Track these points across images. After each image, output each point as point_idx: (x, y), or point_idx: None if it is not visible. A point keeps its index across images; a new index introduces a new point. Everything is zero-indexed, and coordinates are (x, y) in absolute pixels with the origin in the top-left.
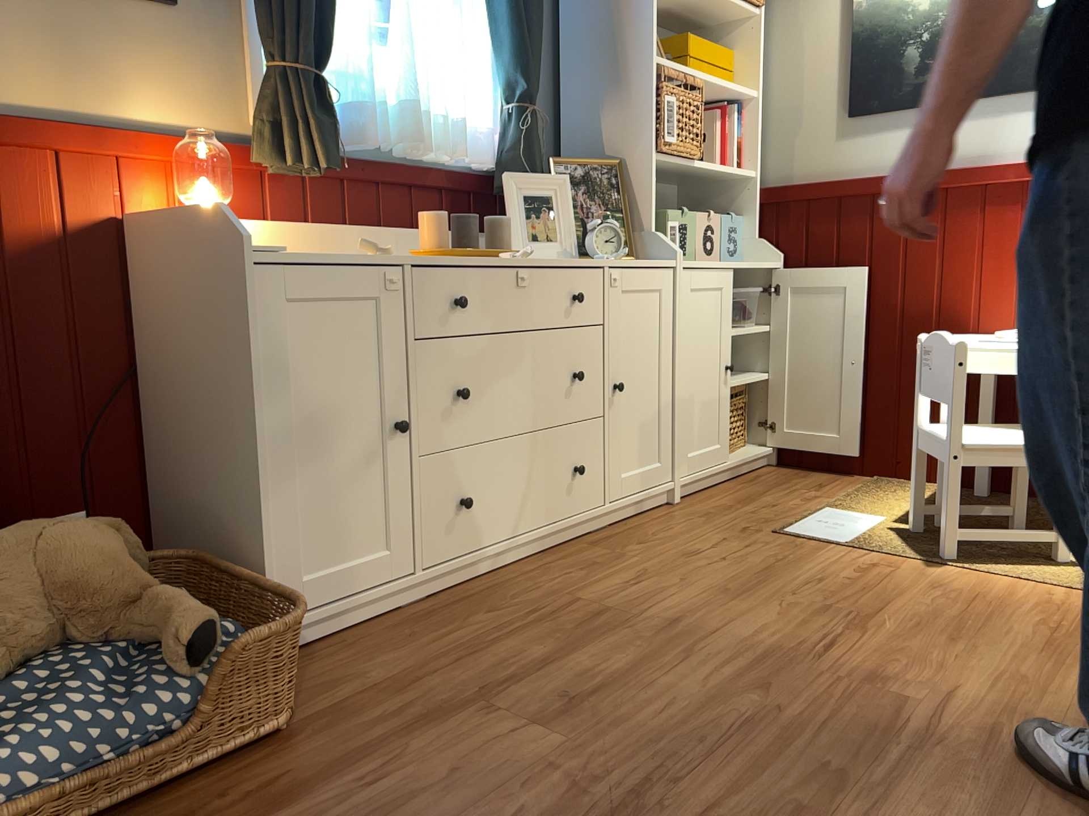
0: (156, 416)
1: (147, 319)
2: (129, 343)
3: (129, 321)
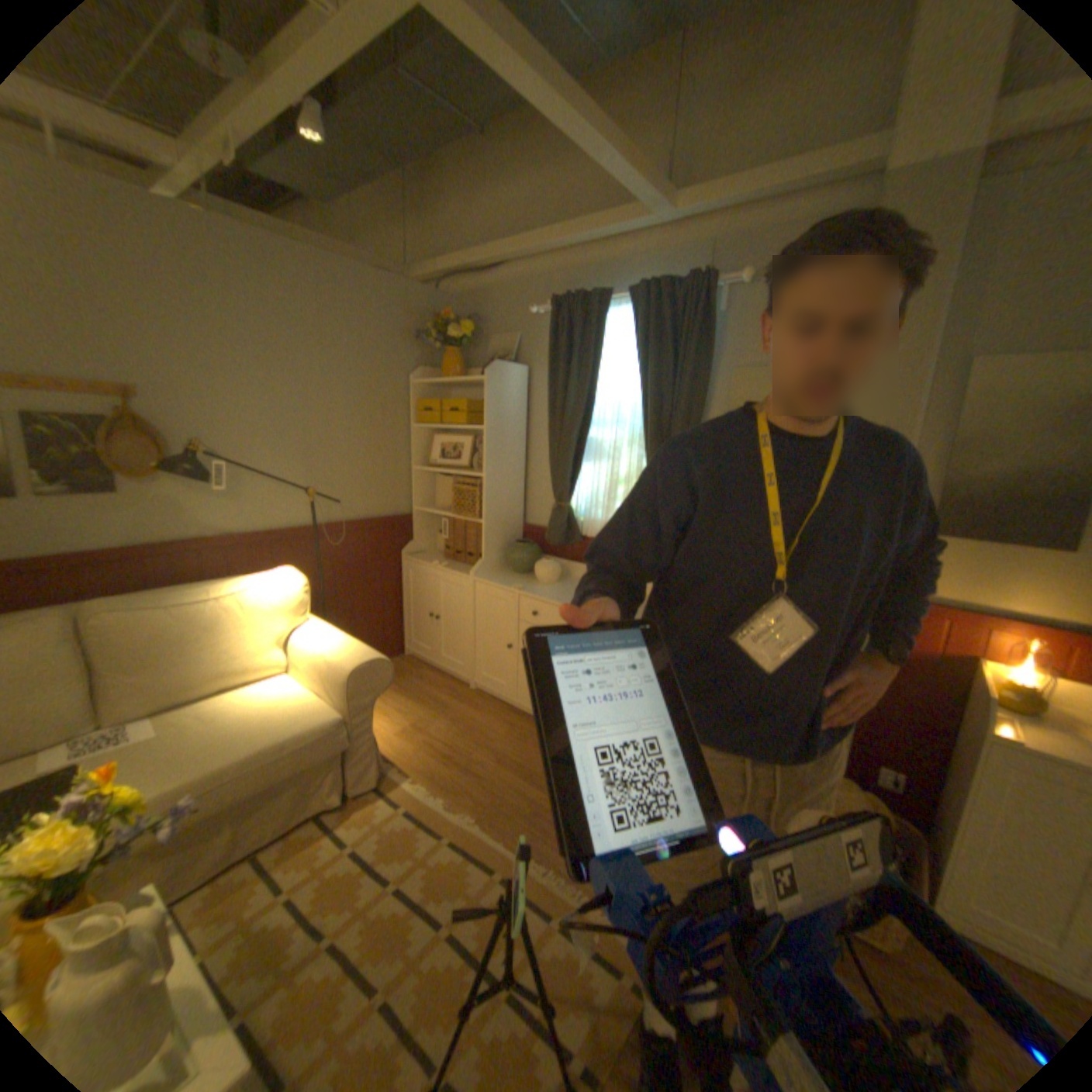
0: (955, 760)
1: (968, 714)
2: (961, 716)
3: (965, 707)
